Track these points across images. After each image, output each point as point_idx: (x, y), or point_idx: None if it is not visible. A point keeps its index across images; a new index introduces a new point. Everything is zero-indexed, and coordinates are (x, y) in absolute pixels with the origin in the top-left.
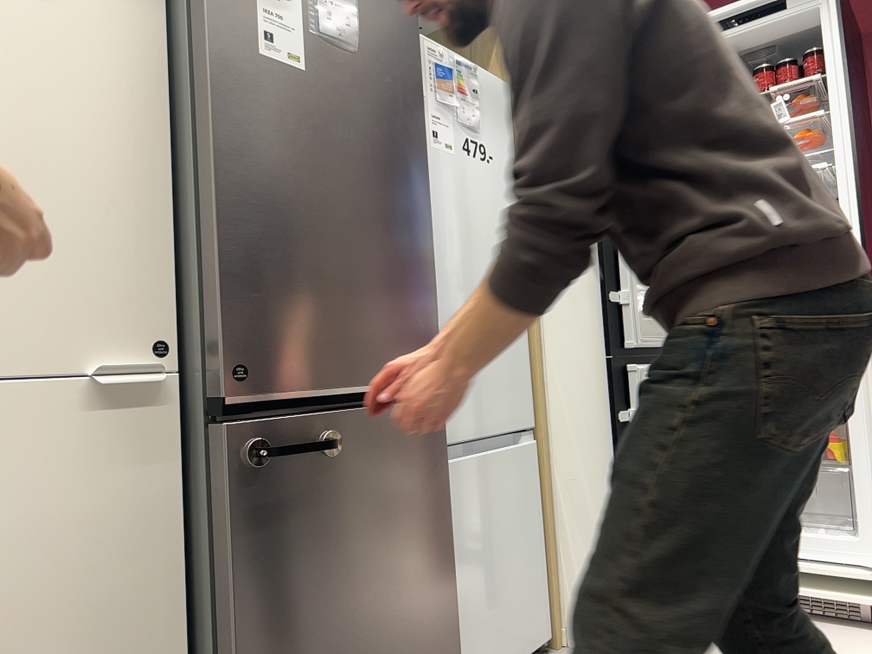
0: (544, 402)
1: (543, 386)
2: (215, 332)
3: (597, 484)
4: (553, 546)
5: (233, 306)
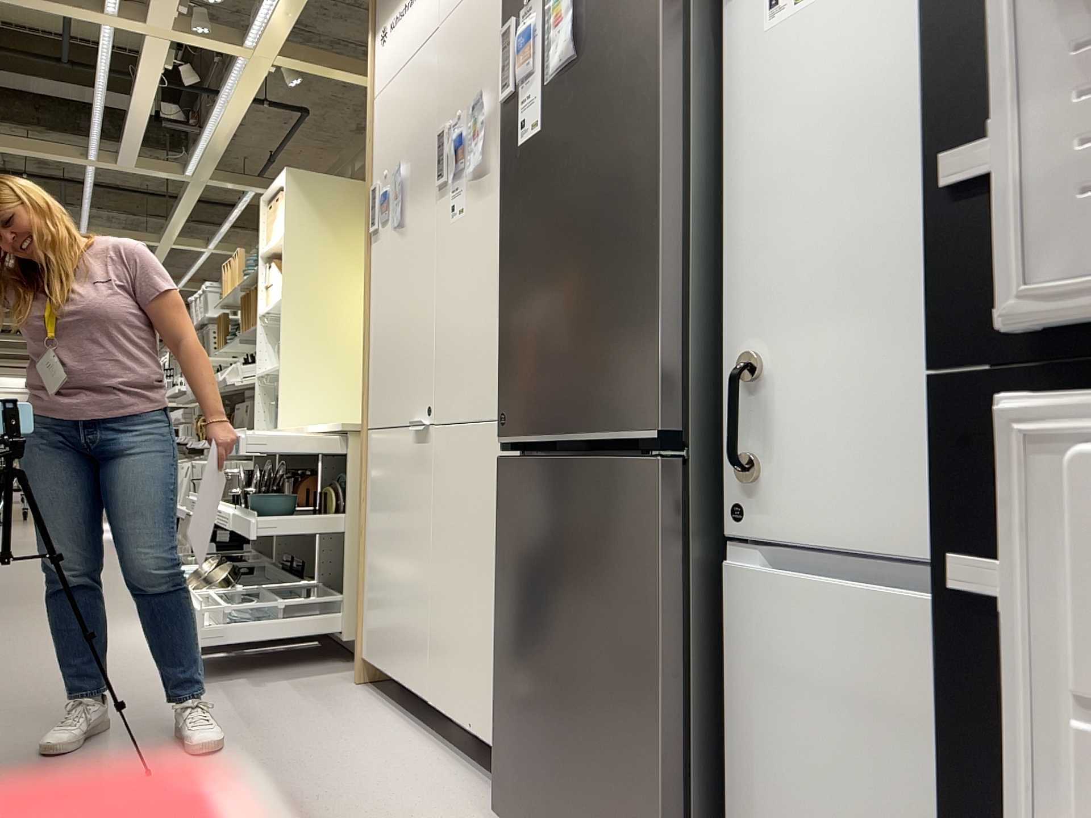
0: None
1: None
2: (499, 388)
3: None
4: None
5: (503, 367)
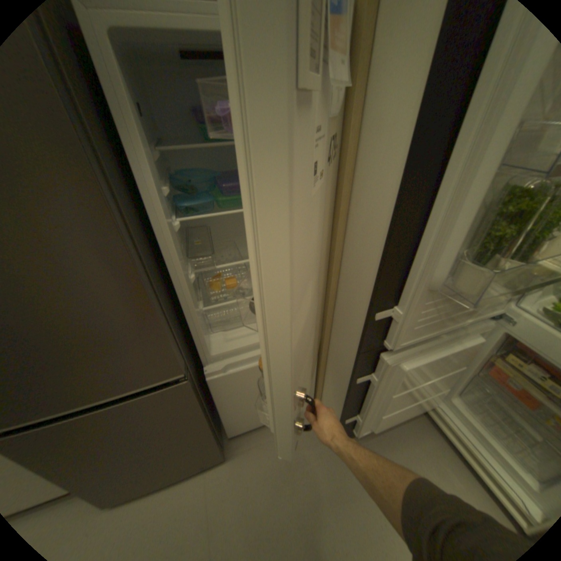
0: (328, 327)
1: (329, 319)
2: None
3: (342, 385)
4: (320, 381)
5: None
